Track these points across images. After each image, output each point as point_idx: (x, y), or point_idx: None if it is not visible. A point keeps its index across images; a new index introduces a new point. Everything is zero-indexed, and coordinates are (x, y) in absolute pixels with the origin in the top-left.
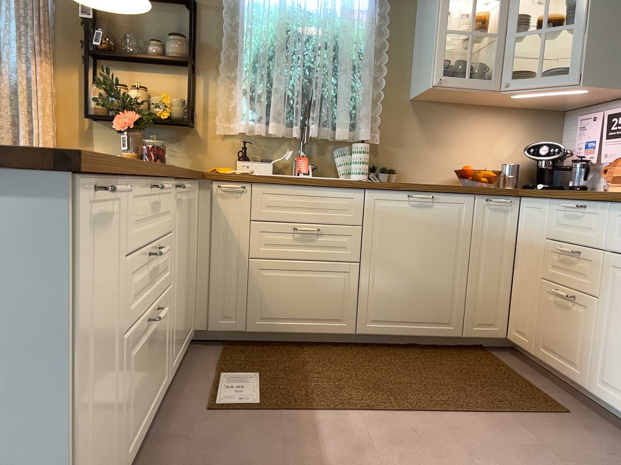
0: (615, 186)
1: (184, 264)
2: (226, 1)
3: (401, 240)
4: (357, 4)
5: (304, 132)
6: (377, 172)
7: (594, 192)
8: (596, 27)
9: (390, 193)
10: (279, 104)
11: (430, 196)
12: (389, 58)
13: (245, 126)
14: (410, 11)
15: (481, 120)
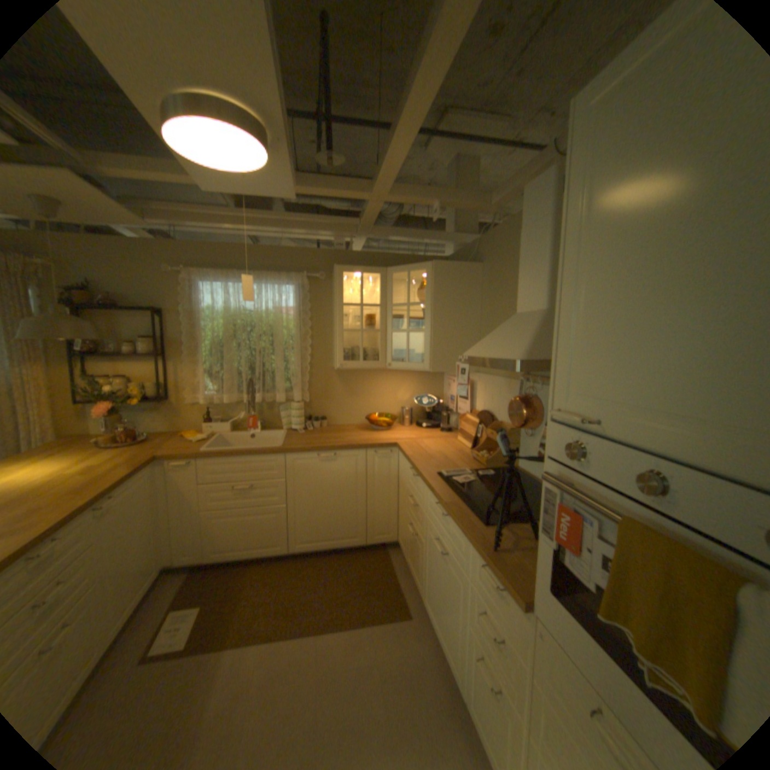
0: (460, 436)
1: (126, 544)
2: (183, 307)
3: (315, 486)
4: (286, 304)
5: (255, 396)
6: (313, 420)
7: (422, 467)
8: (437, 333)
9: (303, 455)
10: (230, 381)
11: (331, 455)
12: (315, 339)
13: (206, 399)
14: (327, 306)
15: (386, 377)
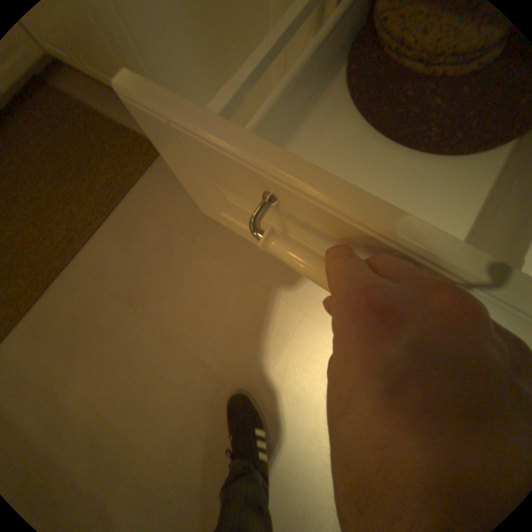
0: None
1: None
2: None
3: None
4: None
5: None
6: None
7: None
8: None
9: None
10: None
11: None
12: None
13: None
14: None
15: None
